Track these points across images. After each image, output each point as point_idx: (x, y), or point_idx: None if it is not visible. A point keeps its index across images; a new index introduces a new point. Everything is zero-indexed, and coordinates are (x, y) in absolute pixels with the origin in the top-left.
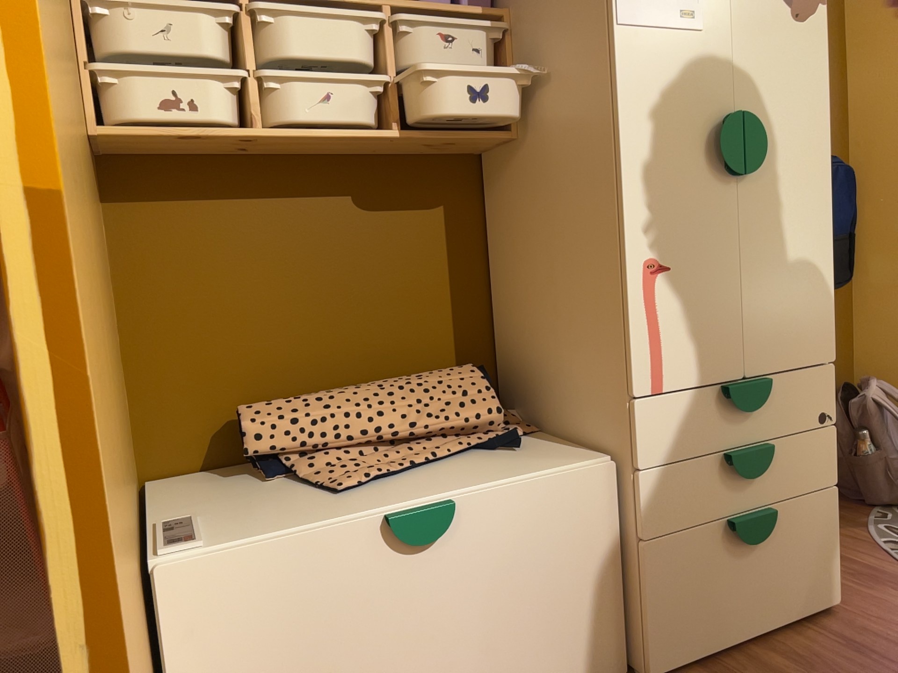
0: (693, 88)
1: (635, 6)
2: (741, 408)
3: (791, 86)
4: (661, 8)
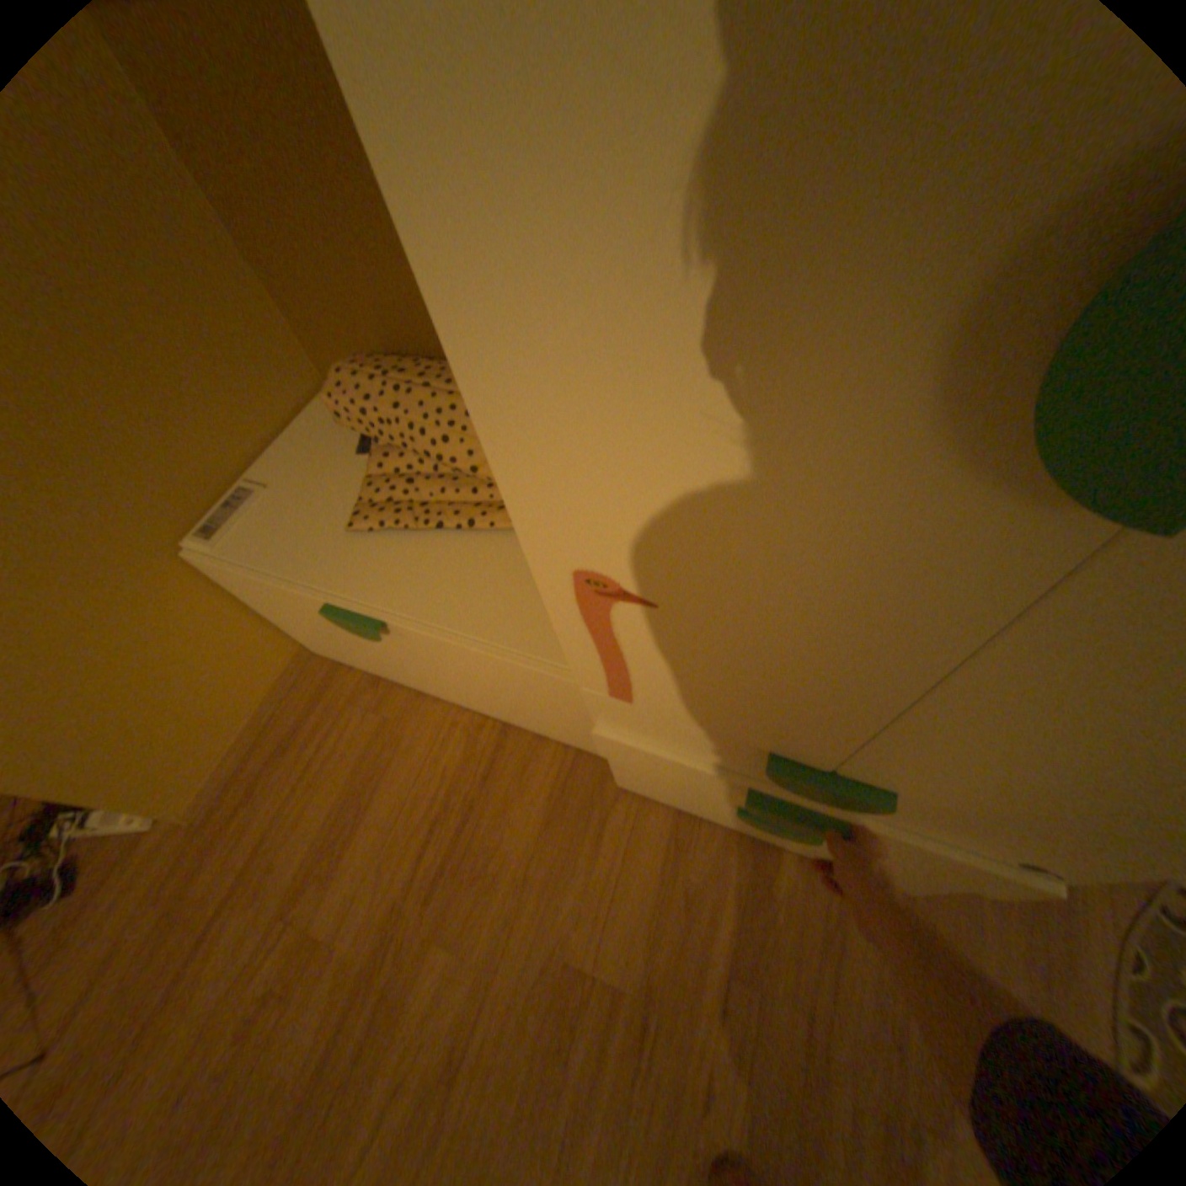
0: None
1: None
2: (785, 786)
3: None
4: None
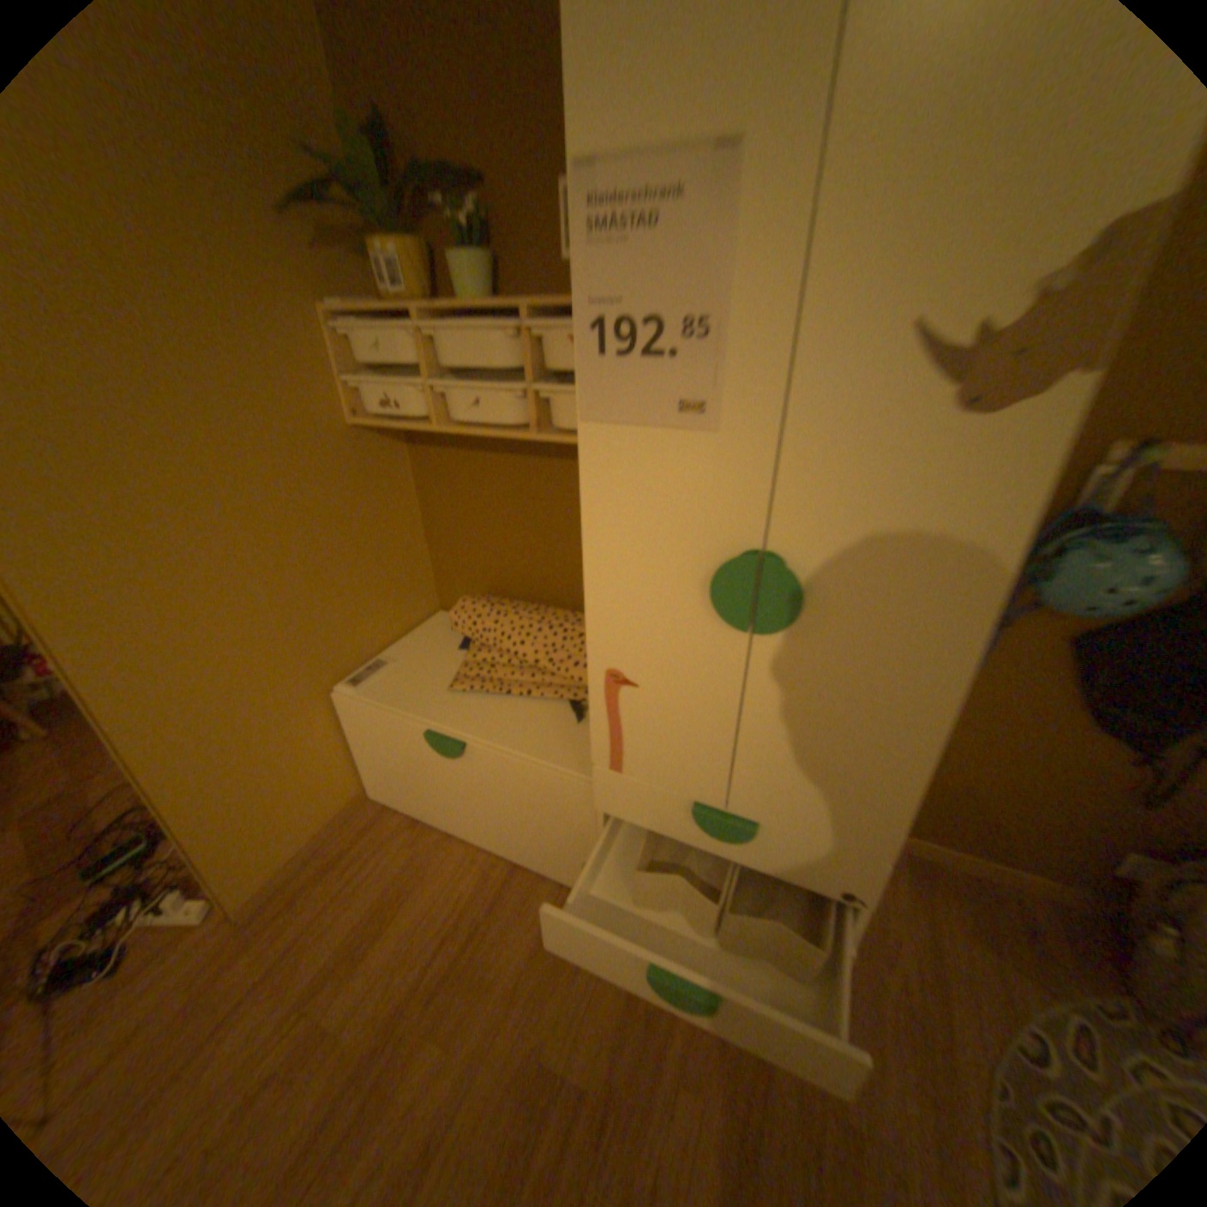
0: (690, 507)
1: (604, 394)
2: (704, 831)
3: (911, 526)
4: (646, 396)
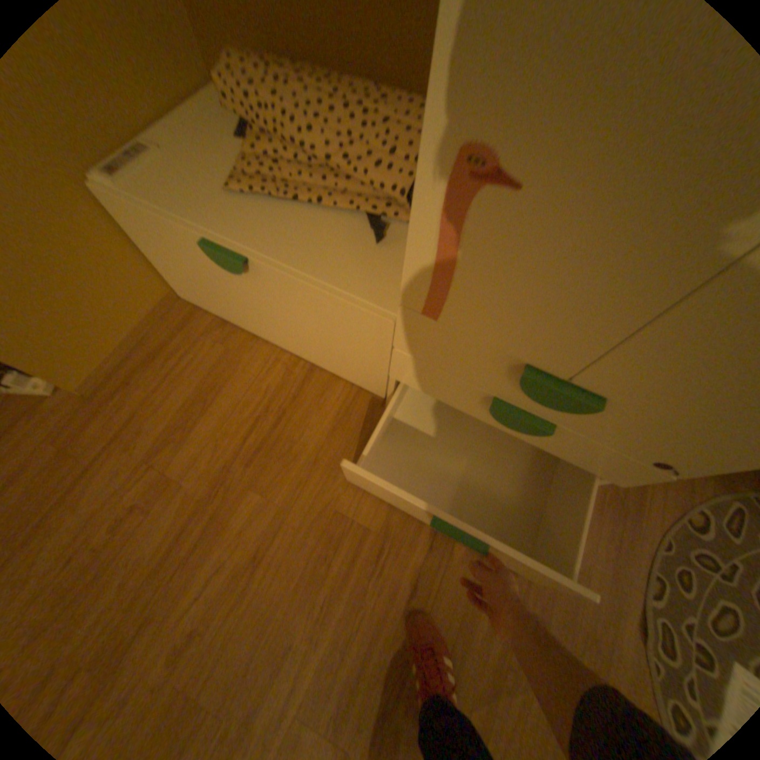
0: None
1: None
2: (527, 392)
3: None
4: None
